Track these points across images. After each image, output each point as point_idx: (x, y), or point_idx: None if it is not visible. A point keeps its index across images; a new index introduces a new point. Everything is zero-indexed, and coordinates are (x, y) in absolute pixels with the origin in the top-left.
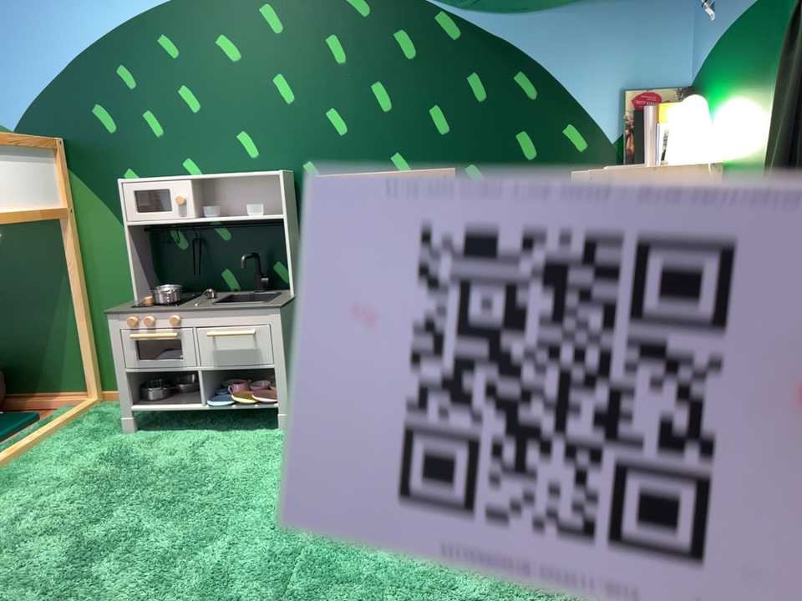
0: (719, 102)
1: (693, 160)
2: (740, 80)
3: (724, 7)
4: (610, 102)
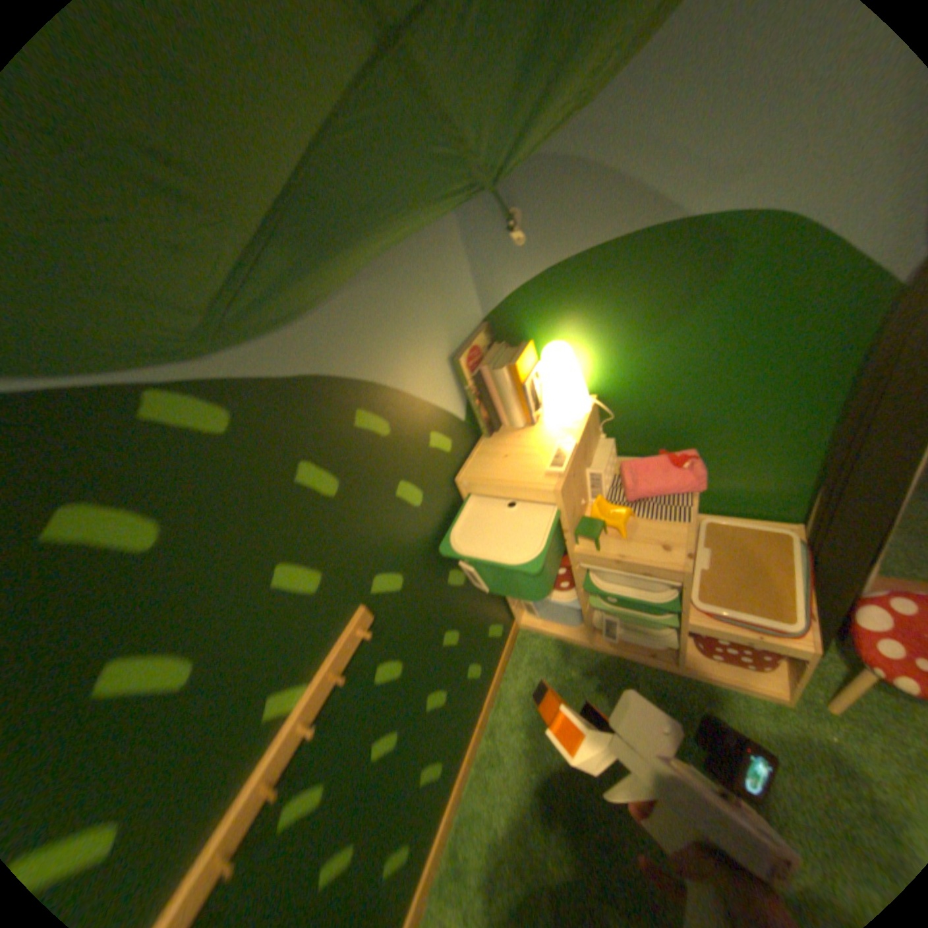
0: (568, 337)
1: (586, 407)
2: (616, 316)
3: (552, 229)
4: (449, 377)
